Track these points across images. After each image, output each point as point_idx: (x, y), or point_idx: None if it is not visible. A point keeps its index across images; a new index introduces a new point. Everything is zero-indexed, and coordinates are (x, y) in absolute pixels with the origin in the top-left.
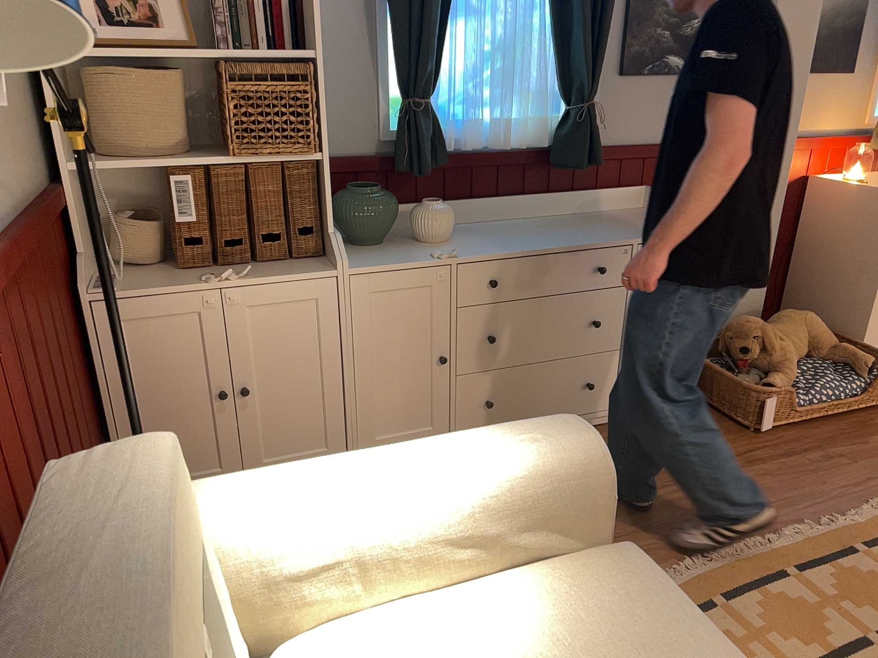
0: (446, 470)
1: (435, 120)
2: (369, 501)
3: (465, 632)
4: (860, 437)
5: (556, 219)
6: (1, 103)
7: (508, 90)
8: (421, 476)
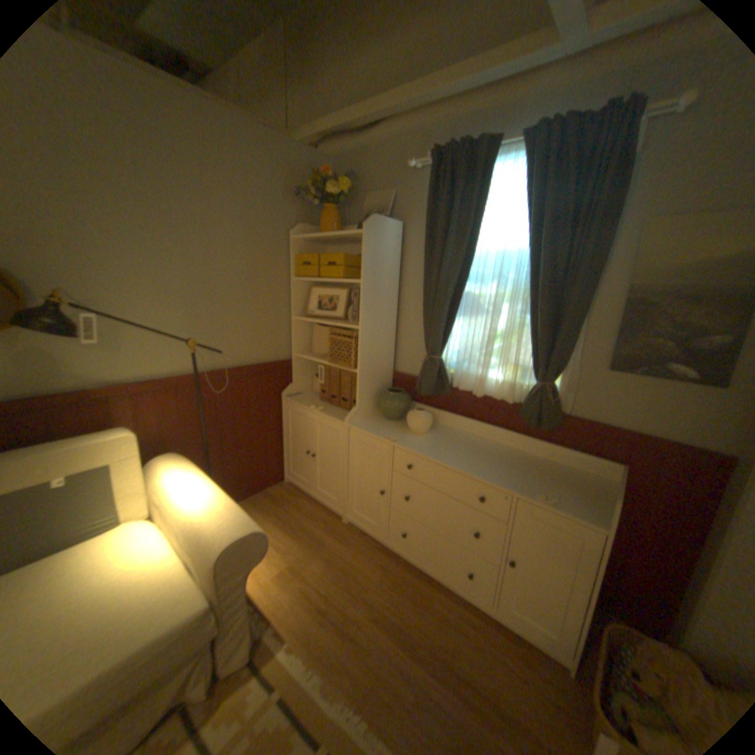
0: (193, 508)
1: (442, 368)
2: (174, 498)
3: (141, 564)
4: None
5: (518, 455)
6: (252, 333)
7: (484, 361)
8: (188, 503)
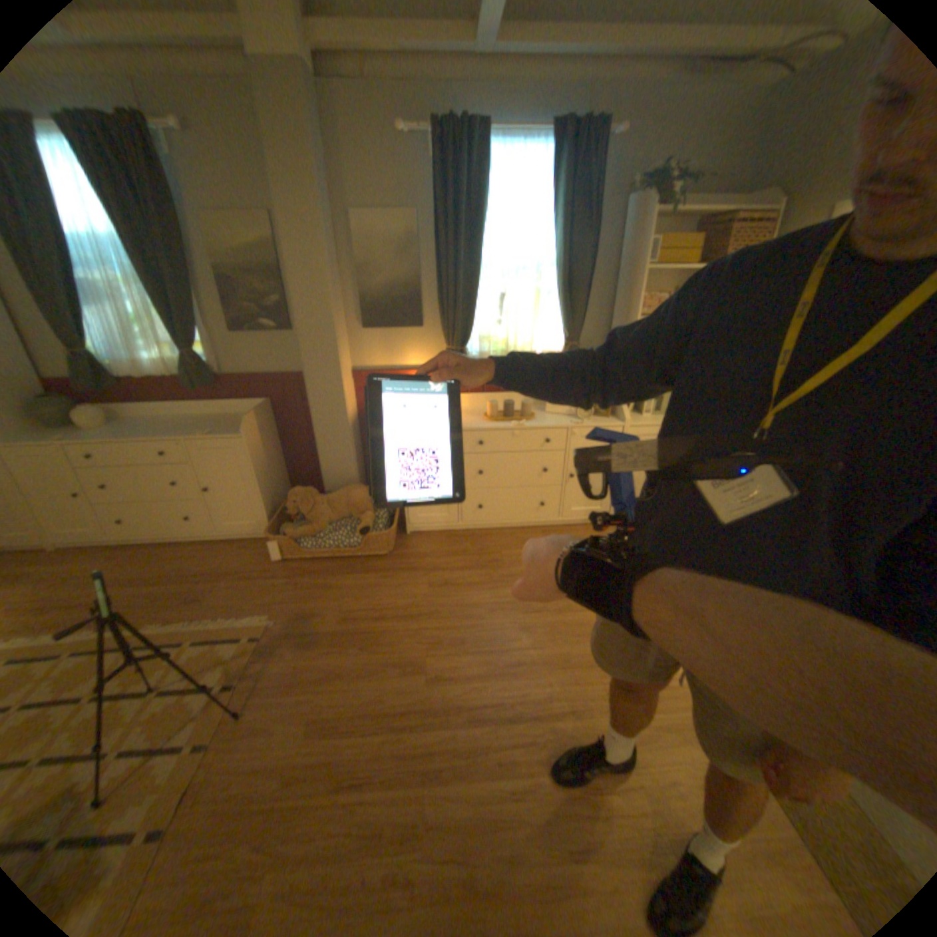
0: None
1: (91, 361)
2: None
3: None
4: (330, 575)
5: (196, 417)
6: None
7: (127, 344)
8: None
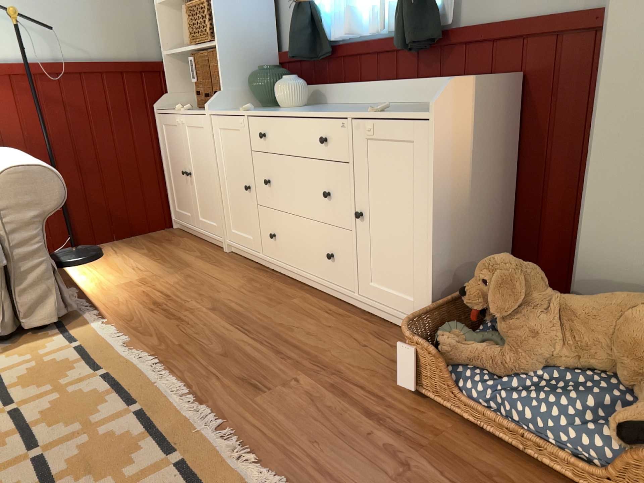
0: None
1: (313, 17)
2: None
3: None
4: None
5: (400, 104)
6: (104, 21)
7: None
8: None
